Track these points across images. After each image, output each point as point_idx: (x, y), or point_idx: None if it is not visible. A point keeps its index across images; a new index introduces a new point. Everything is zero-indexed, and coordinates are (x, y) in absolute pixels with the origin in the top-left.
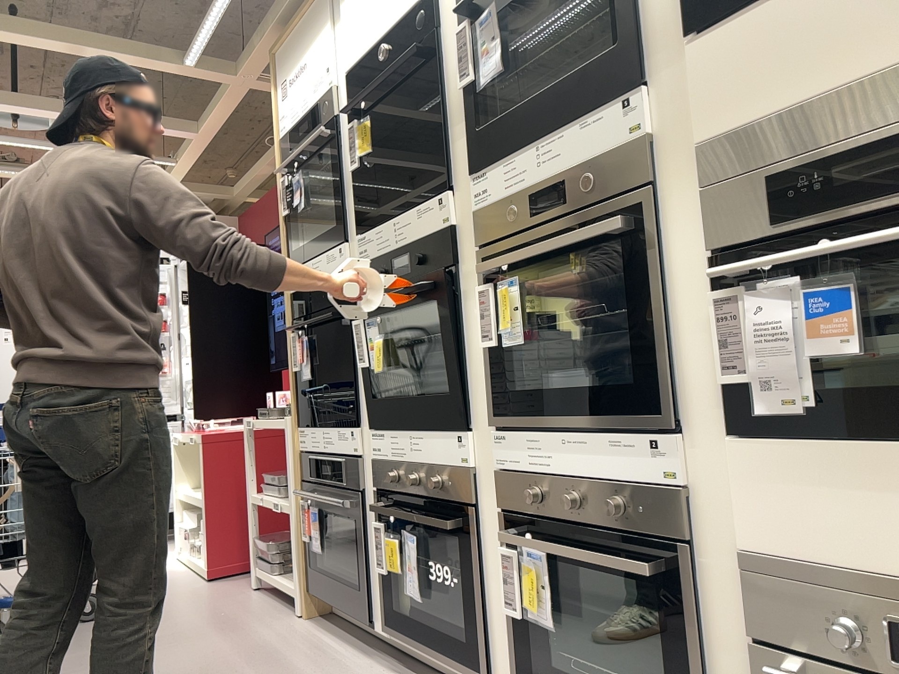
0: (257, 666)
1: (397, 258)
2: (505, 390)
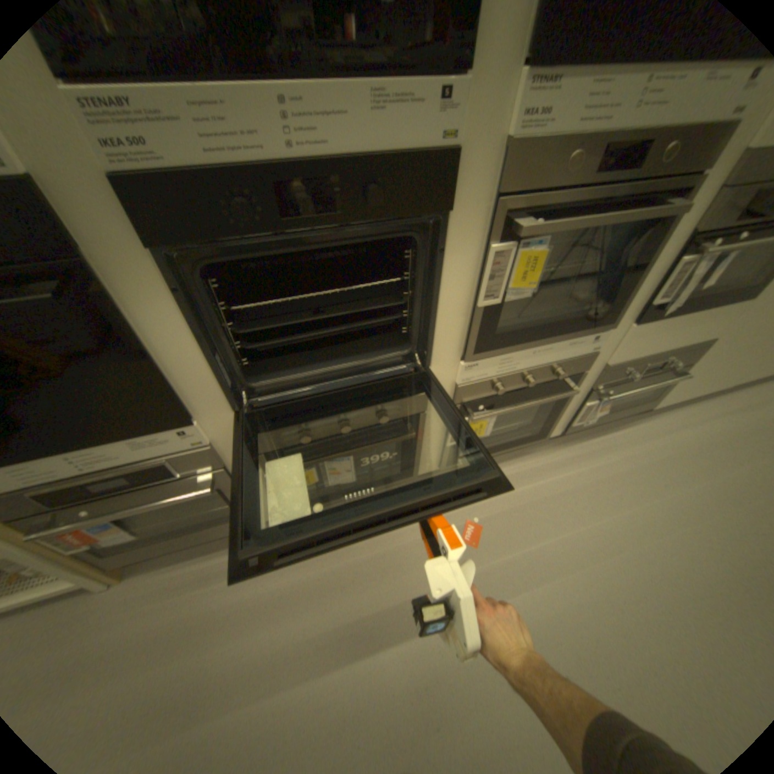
0: (203, 644)
1: (293, 178)
2: (490, 333)
